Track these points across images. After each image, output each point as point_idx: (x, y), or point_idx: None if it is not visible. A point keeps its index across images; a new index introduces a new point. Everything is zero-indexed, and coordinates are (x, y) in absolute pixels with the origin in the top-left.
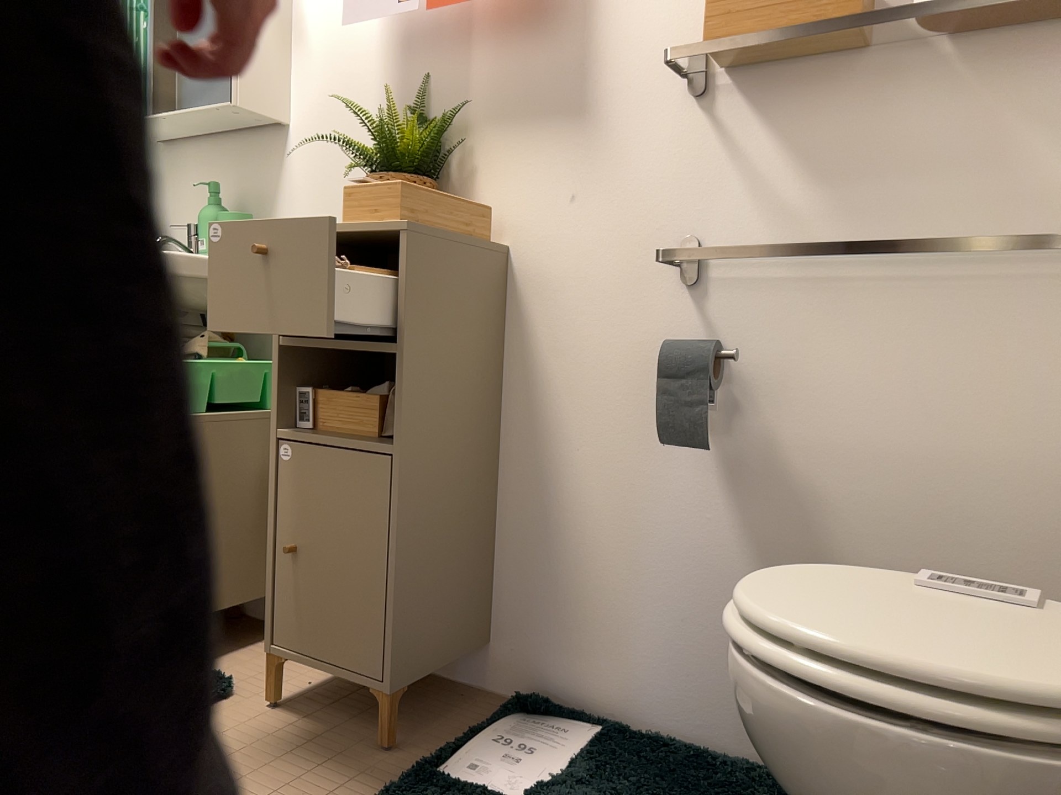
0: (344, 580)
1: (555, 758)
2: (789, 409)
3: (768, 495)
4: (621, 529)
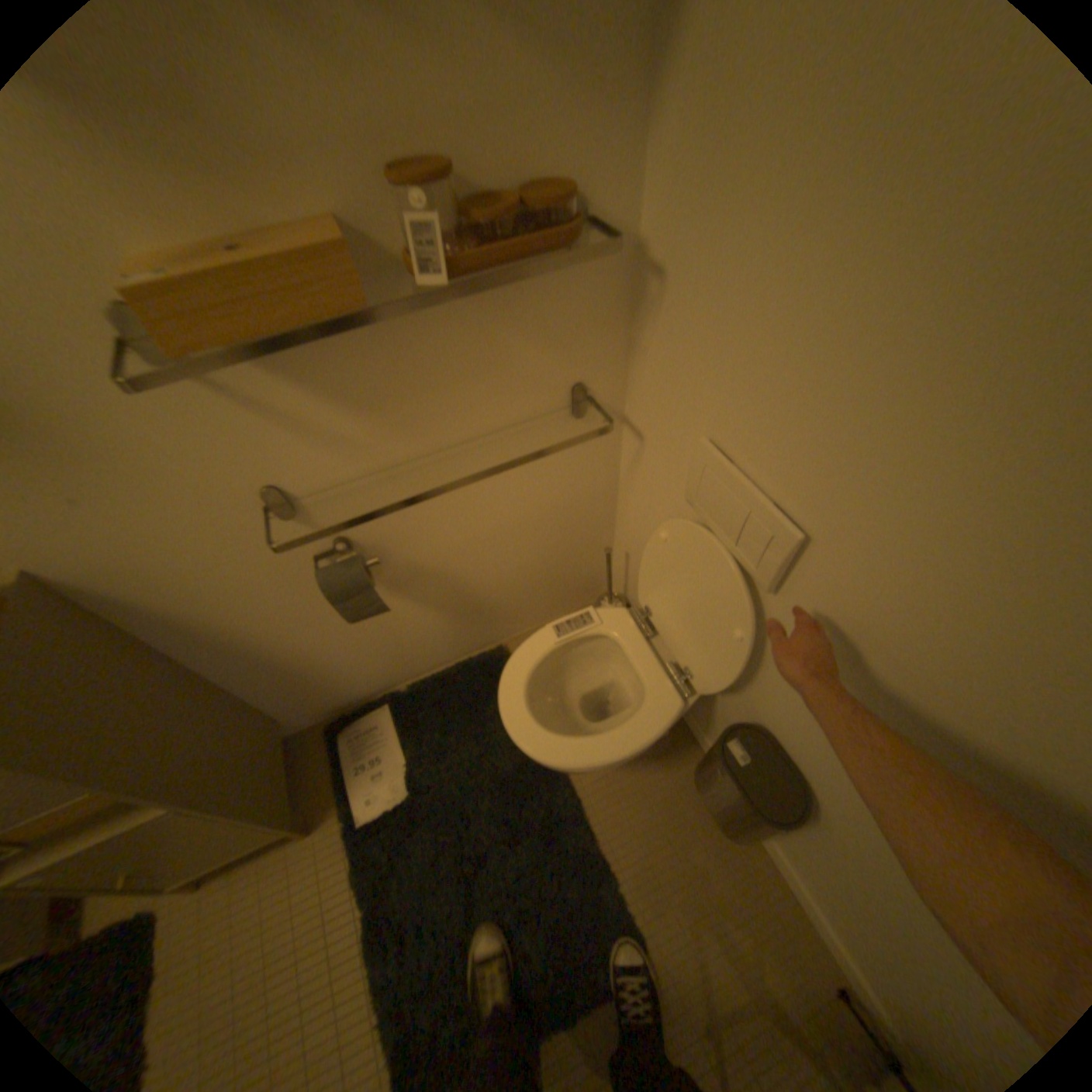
0: (199, 847)
1: (390, 752)
2: (413, 545)
3: (419, 583)
4: (333, 642)
